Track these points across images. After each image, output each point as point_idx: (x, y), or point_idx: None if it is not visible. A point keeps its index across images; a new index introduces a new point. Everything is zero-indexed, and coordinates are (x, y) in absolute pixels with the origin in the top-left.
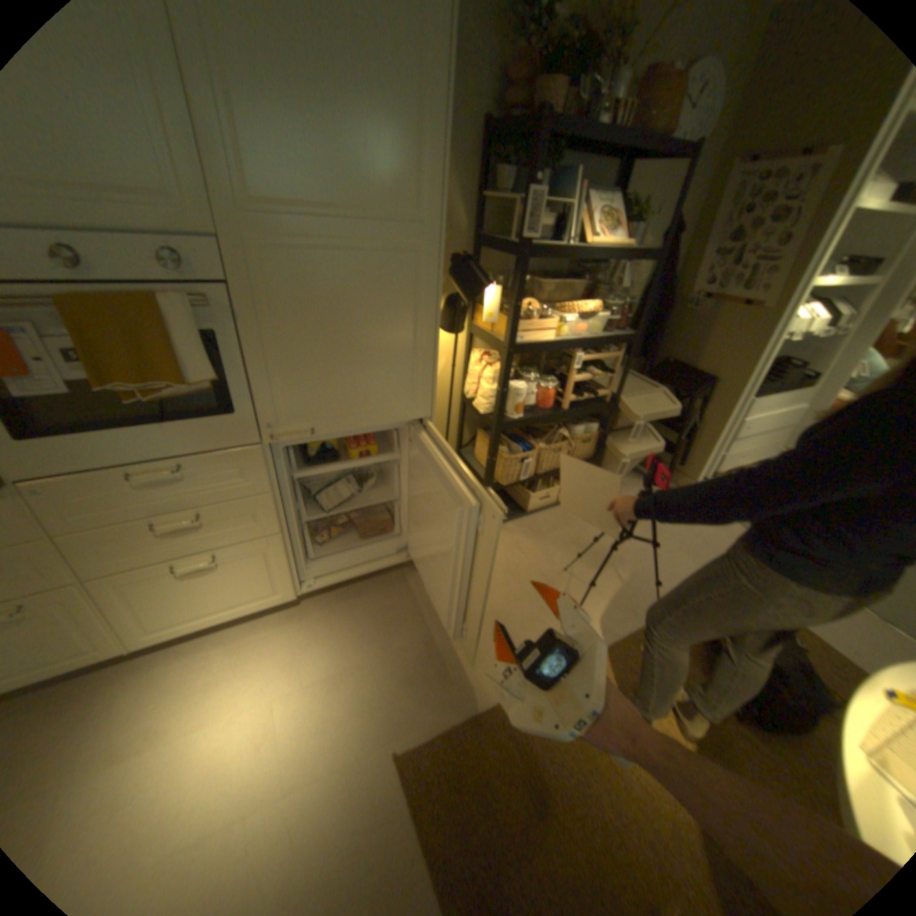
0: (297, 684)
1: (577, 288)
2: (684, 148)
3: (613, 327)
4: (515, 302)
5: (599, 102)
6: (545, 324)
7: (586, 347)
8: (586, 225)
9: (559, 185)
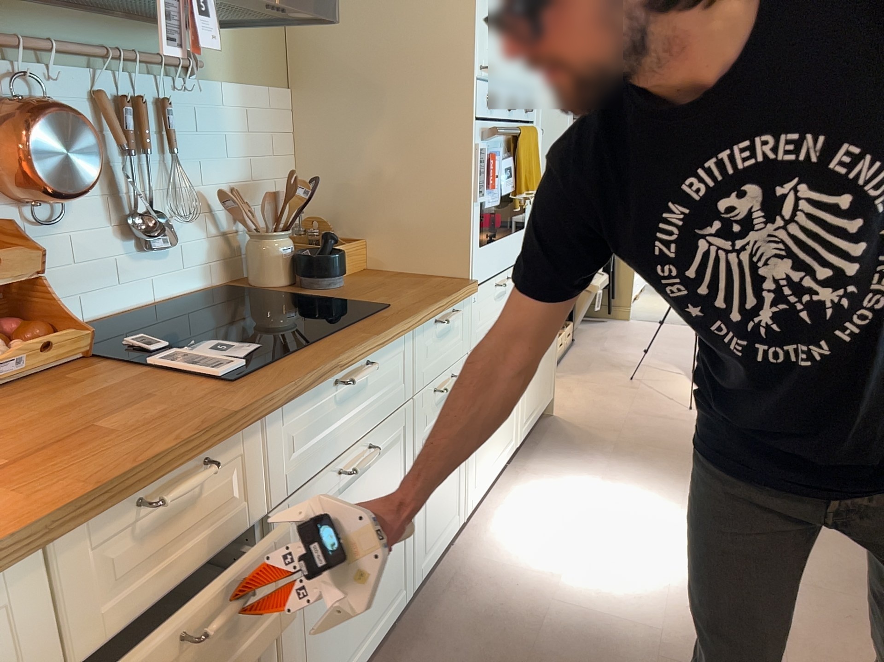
0: (587, 490)
1: None
2: None
3: None
4: None
5: None
6: None
7: None
8: None
9: None
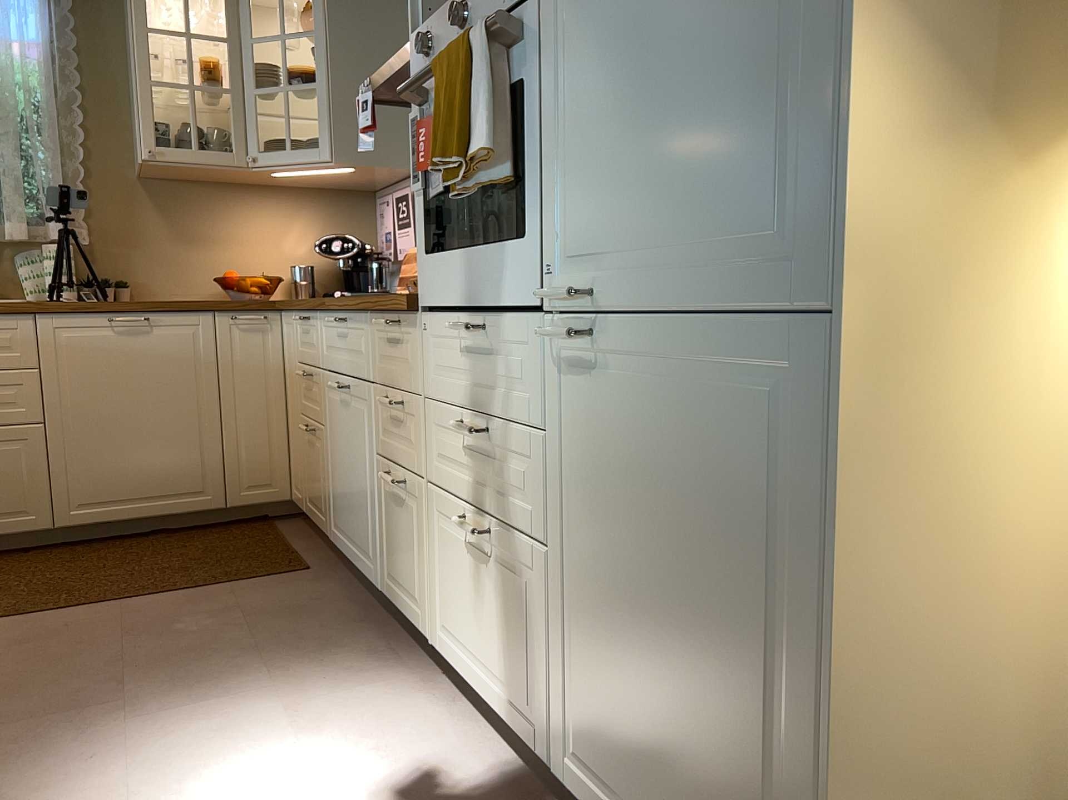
0: None
1: None
2: None
3: None
4: None
5: None
6: None
7: None
8: None
9: None
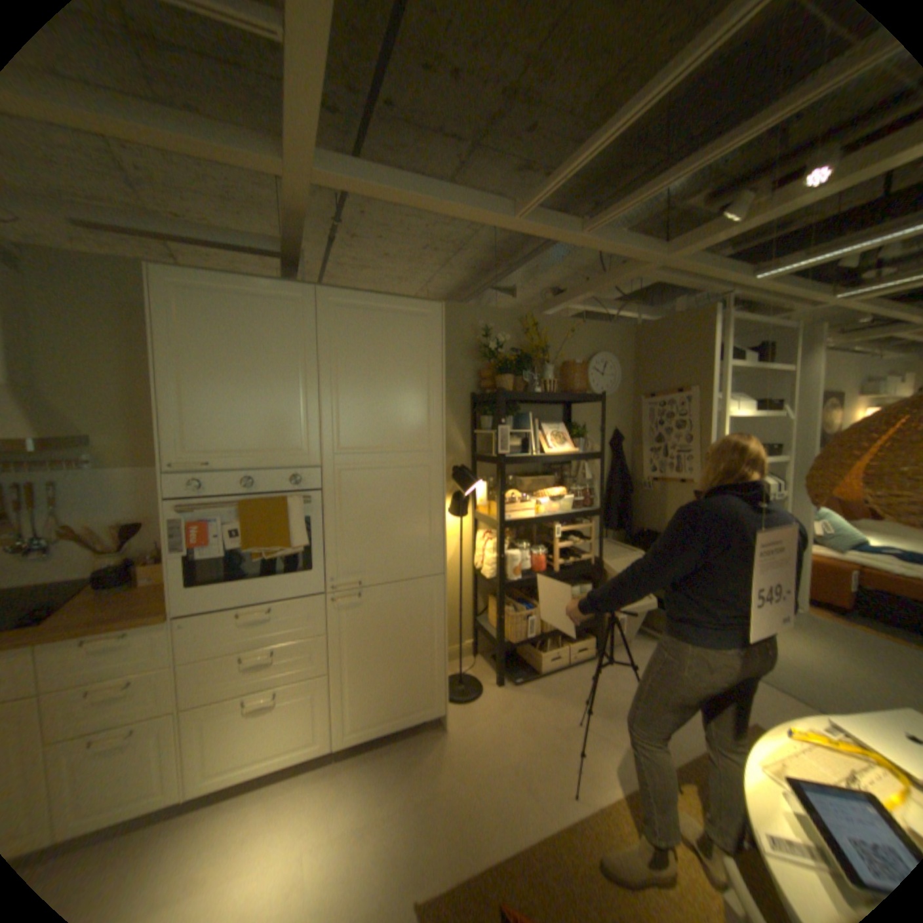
0: (326, 835)
1: (547, 481)
2: (595, 397)
3: (579, 505)
4: (499, 493)
5: (533, 382)
6: (524, 506)
7: (560, 520)
8: (541, 443)
9: (519, 423)
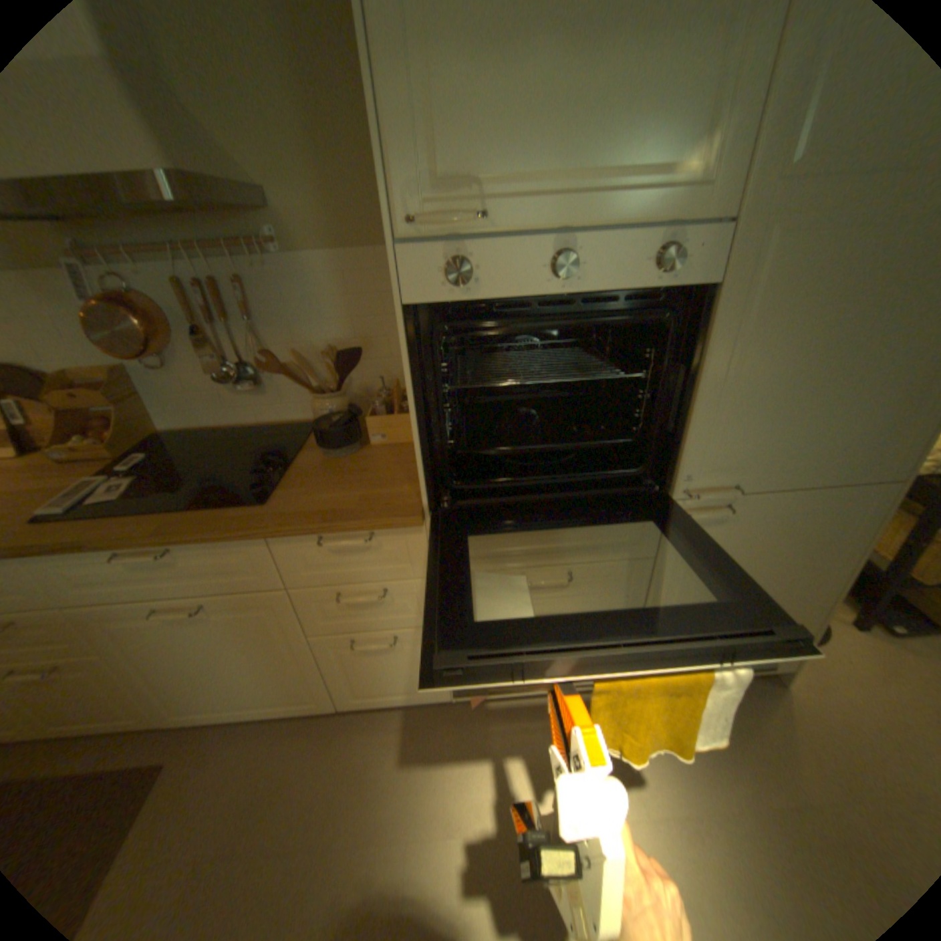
0: (643, 810)
1: None
2: None
3: None
4: None
5: None
6: None
7: None
8: None
9: None
